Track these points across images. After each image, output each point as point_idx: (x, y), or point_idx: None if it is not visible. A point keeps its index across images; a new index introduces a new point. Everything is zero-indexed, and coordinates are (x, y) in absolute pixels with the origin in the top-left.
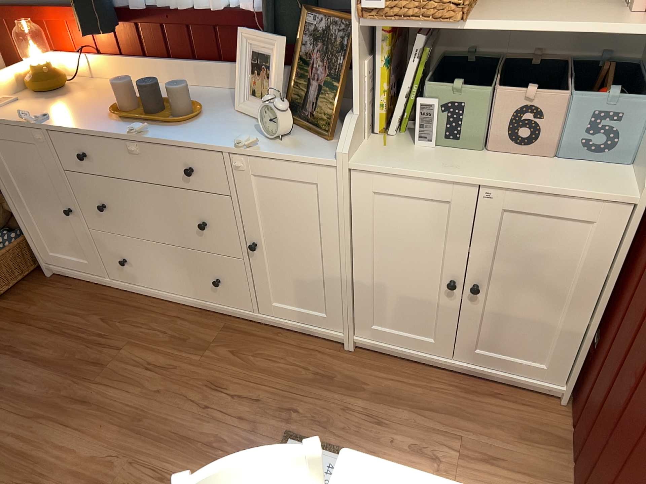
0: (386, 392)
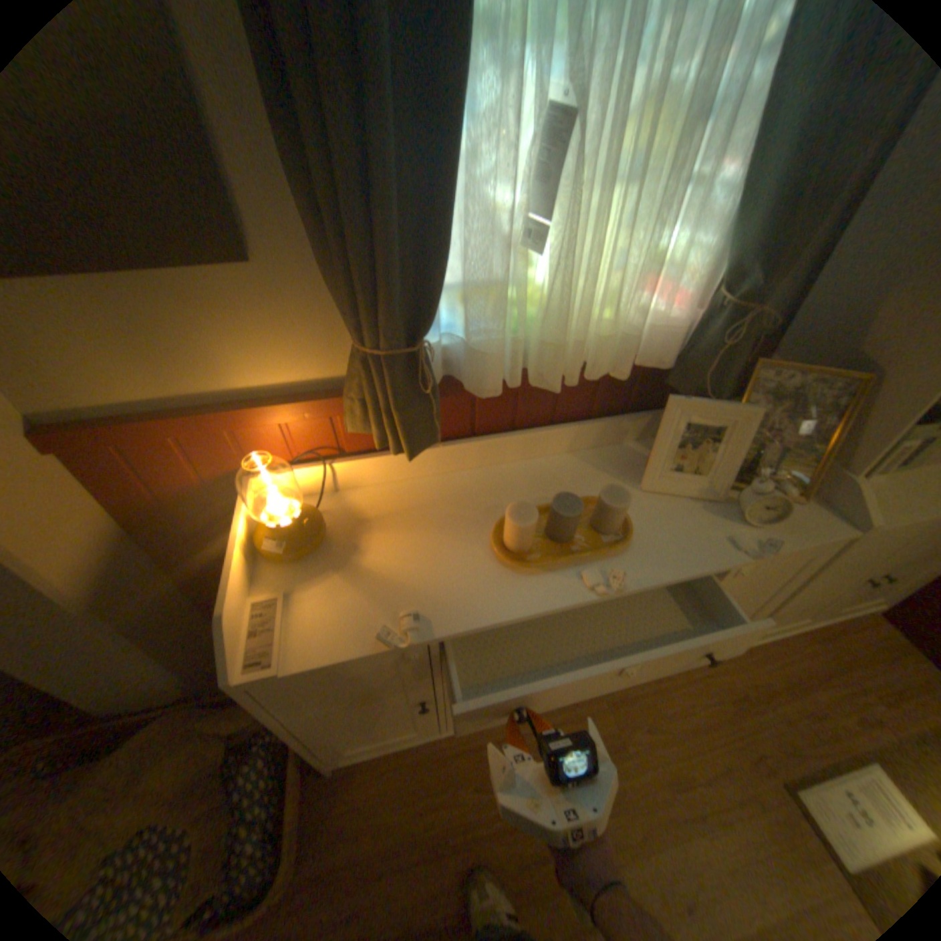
0: (794, 686)
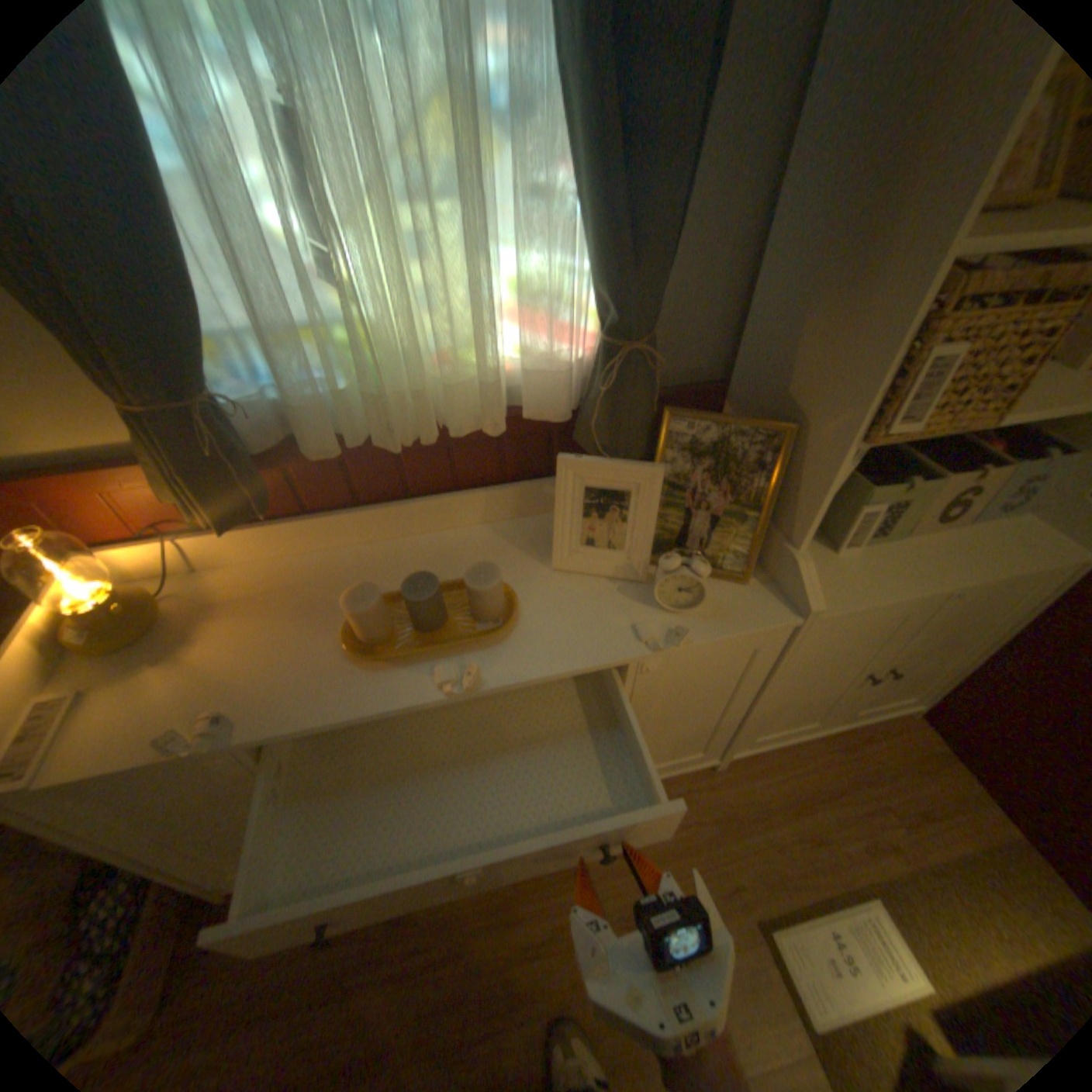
0: (796, 804)
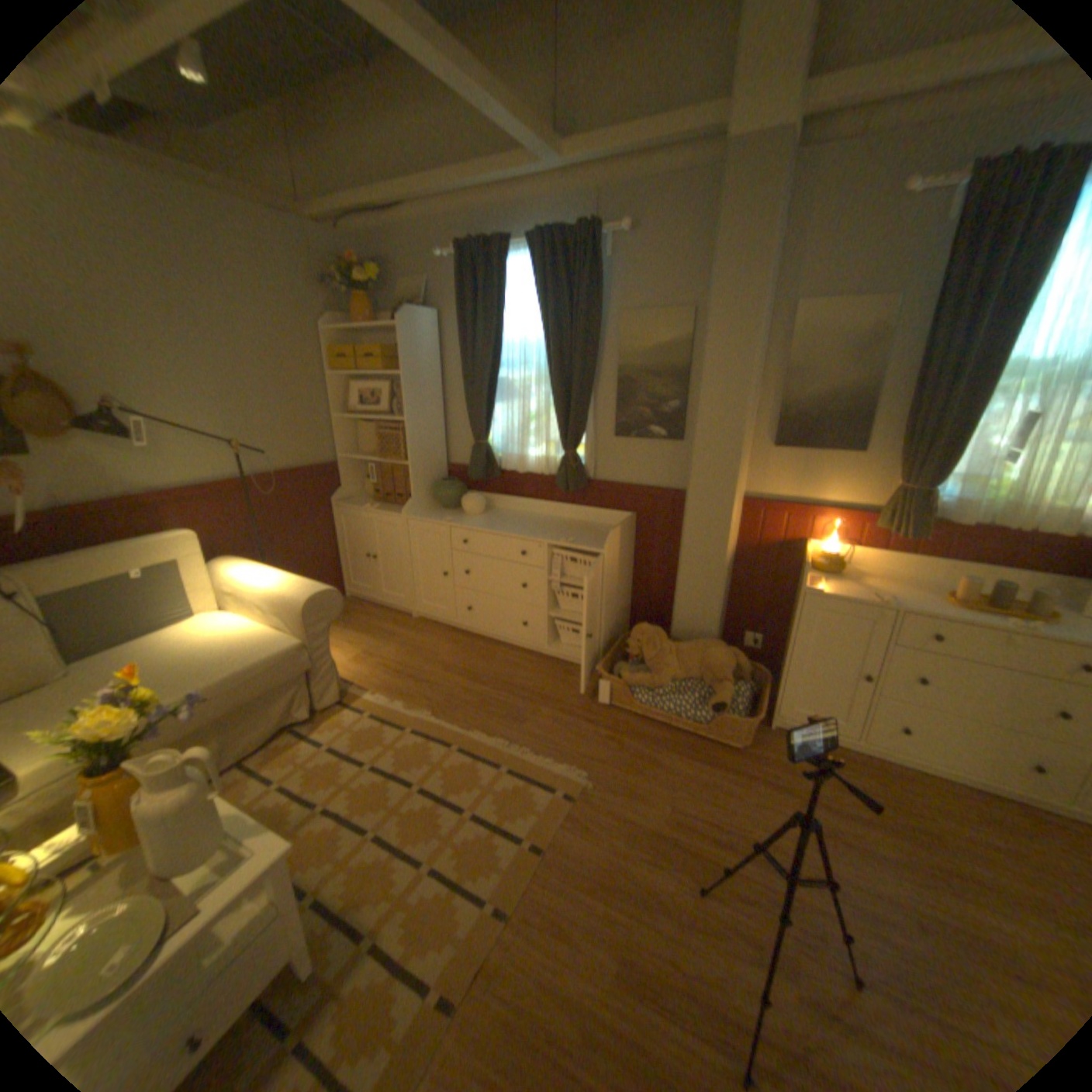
0: None
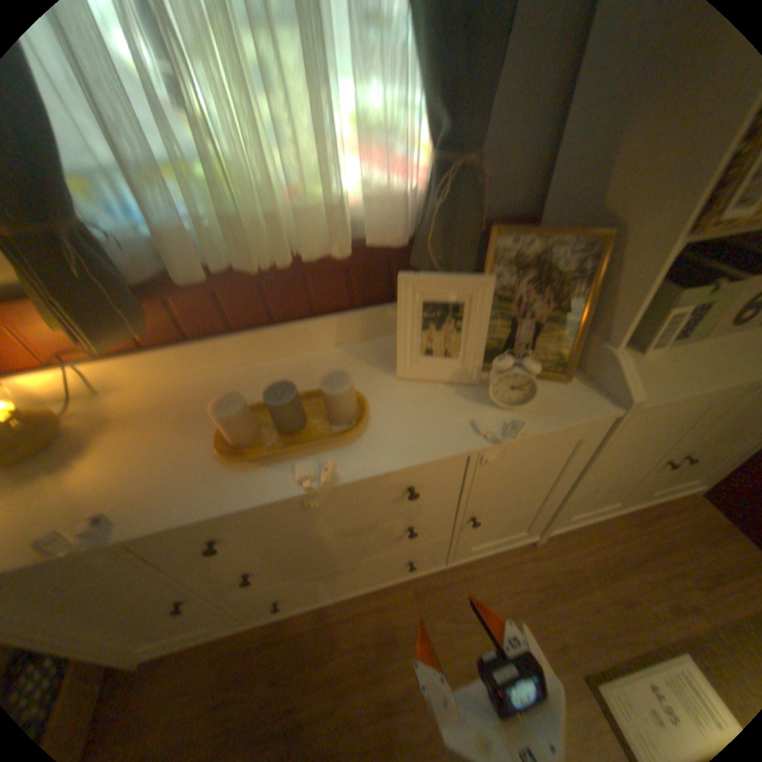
0: (606, 571)
